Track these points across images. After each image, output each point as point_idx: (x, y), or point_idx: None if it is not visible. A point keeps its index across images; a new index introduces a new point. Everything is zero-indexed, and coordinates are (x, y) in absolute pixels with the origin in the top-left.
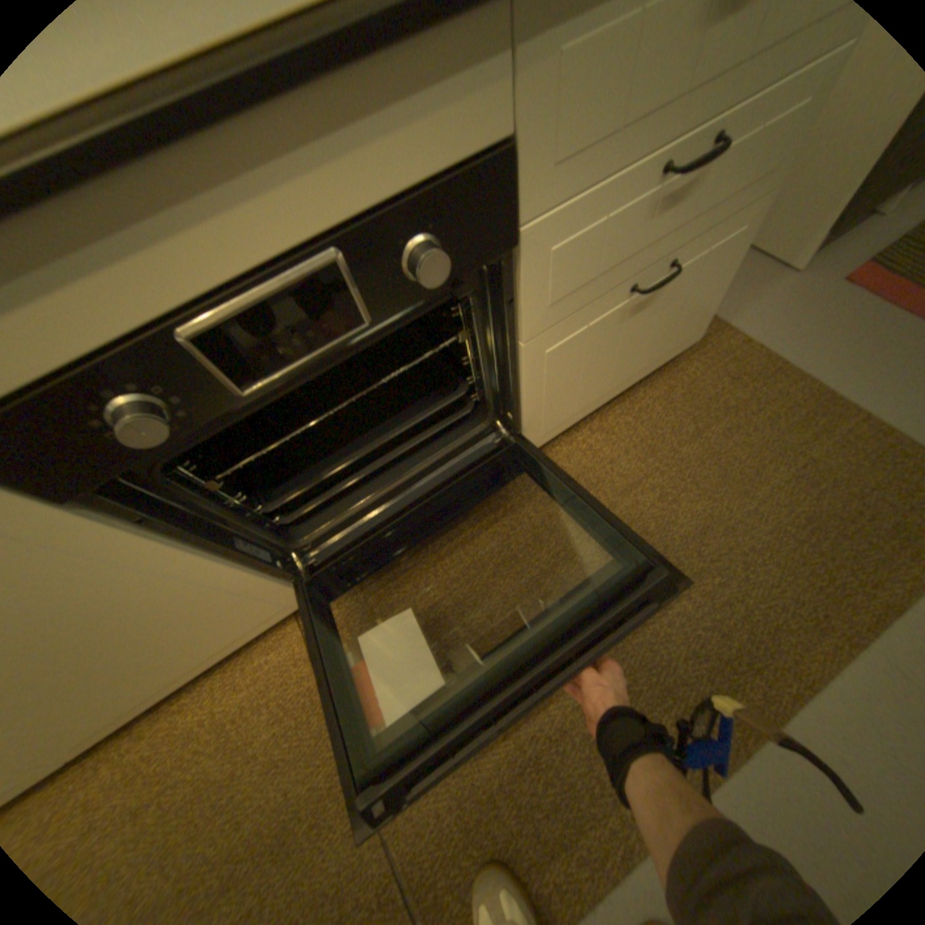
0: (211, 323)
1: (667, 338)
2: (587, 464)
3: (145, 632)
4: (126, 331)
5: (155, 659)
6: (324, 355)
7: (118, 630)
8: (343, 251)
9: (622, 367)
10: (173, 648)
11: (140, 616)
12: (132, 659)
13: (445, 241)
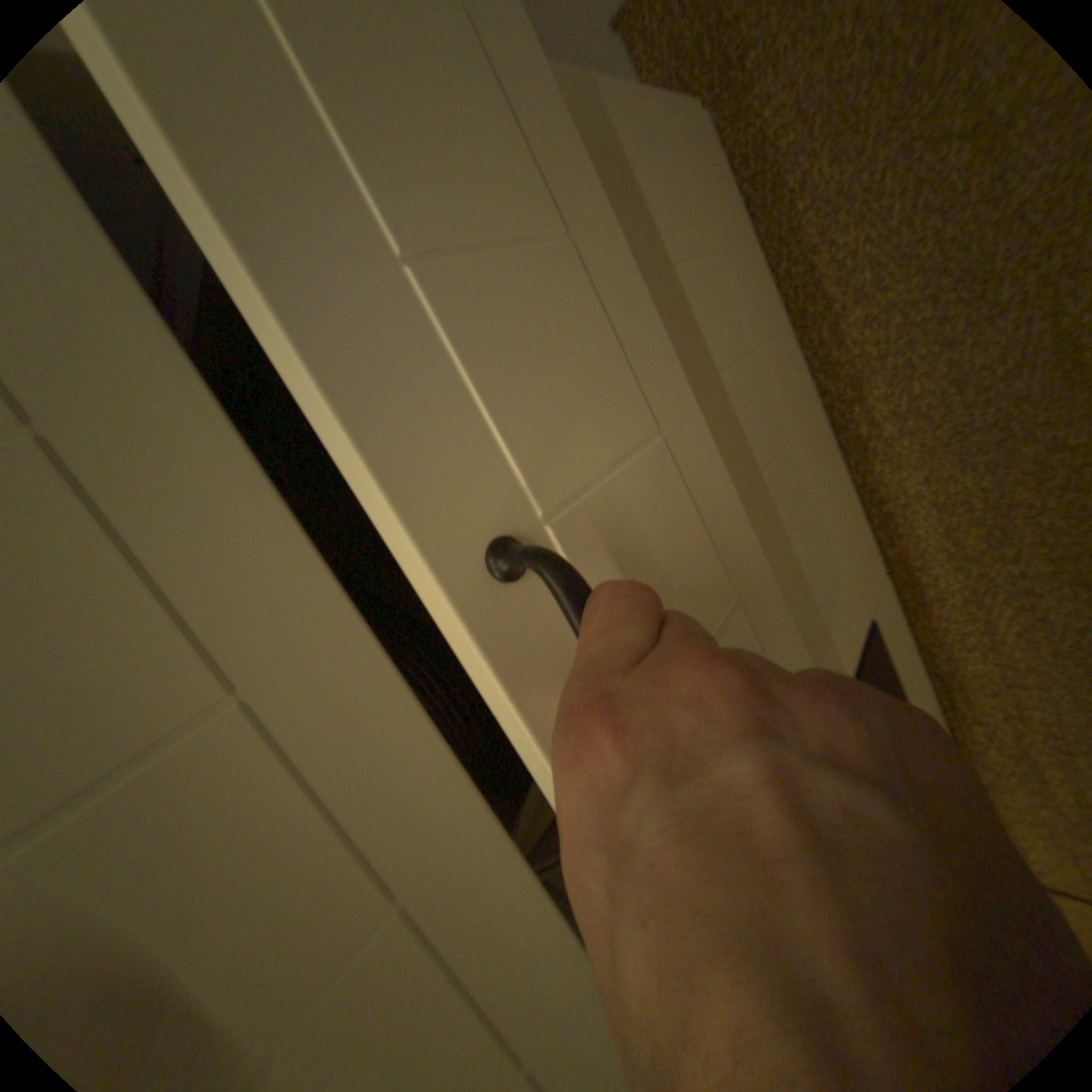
0: None
1: (733, 274)
2: (944, 431)
3: None
4: None
5: None
6: None
7: None
8: None
9: (786, 404)
10: None
11: None
12: None
13: None
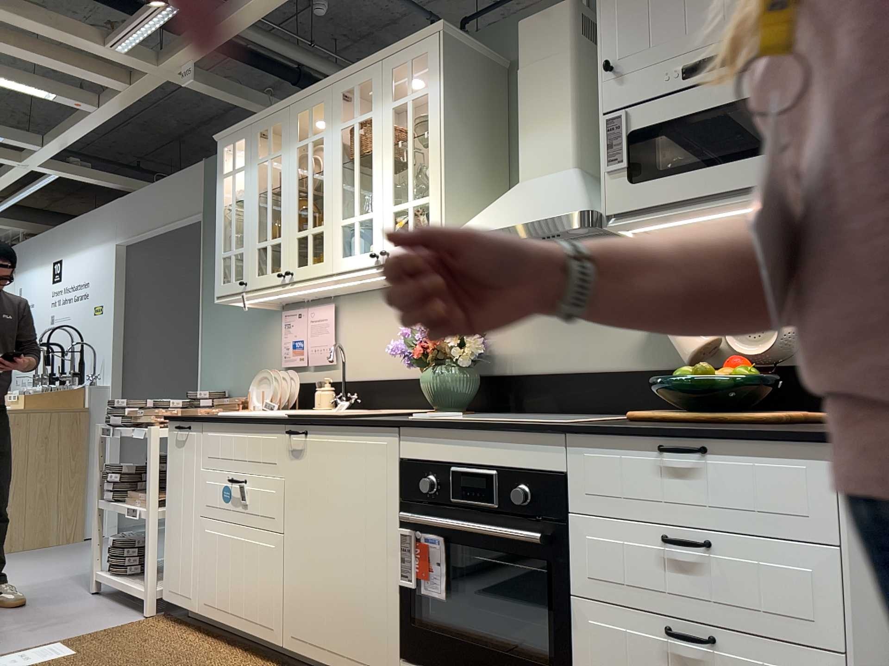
0: (459, 472)
1: None
2: None
3: (360, 589)
4: (448, 466)
5: (345, 617)
6: (480, 509)
7: (360, 573)
8: (499, 475)
9: None
10: (352, 619)
11: (367, 575)
12: (345, 601)
13: (534, 495)
